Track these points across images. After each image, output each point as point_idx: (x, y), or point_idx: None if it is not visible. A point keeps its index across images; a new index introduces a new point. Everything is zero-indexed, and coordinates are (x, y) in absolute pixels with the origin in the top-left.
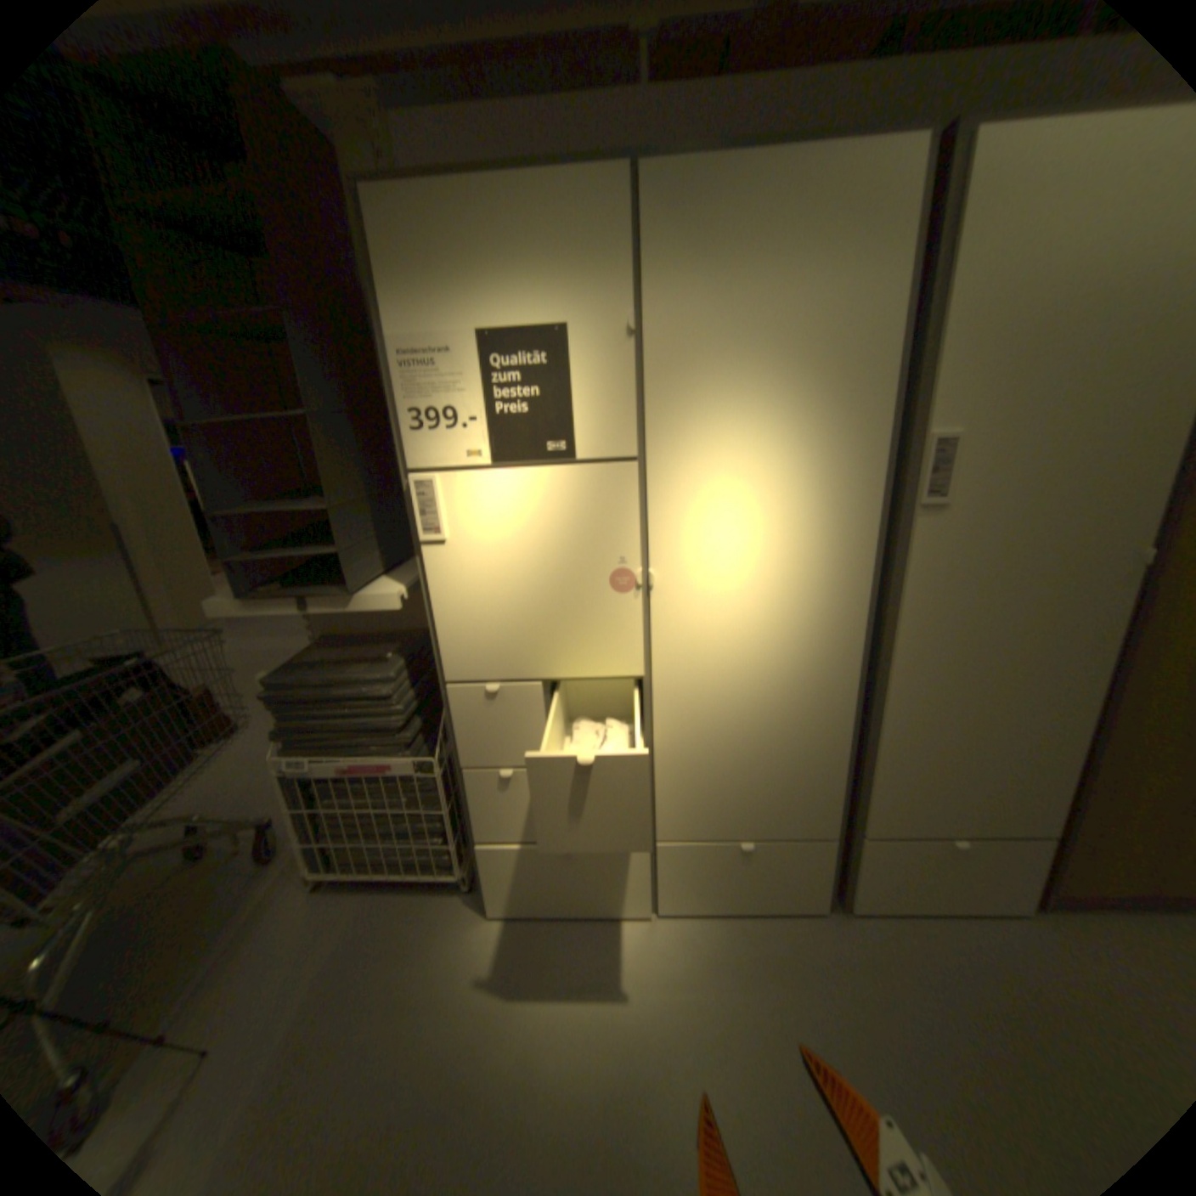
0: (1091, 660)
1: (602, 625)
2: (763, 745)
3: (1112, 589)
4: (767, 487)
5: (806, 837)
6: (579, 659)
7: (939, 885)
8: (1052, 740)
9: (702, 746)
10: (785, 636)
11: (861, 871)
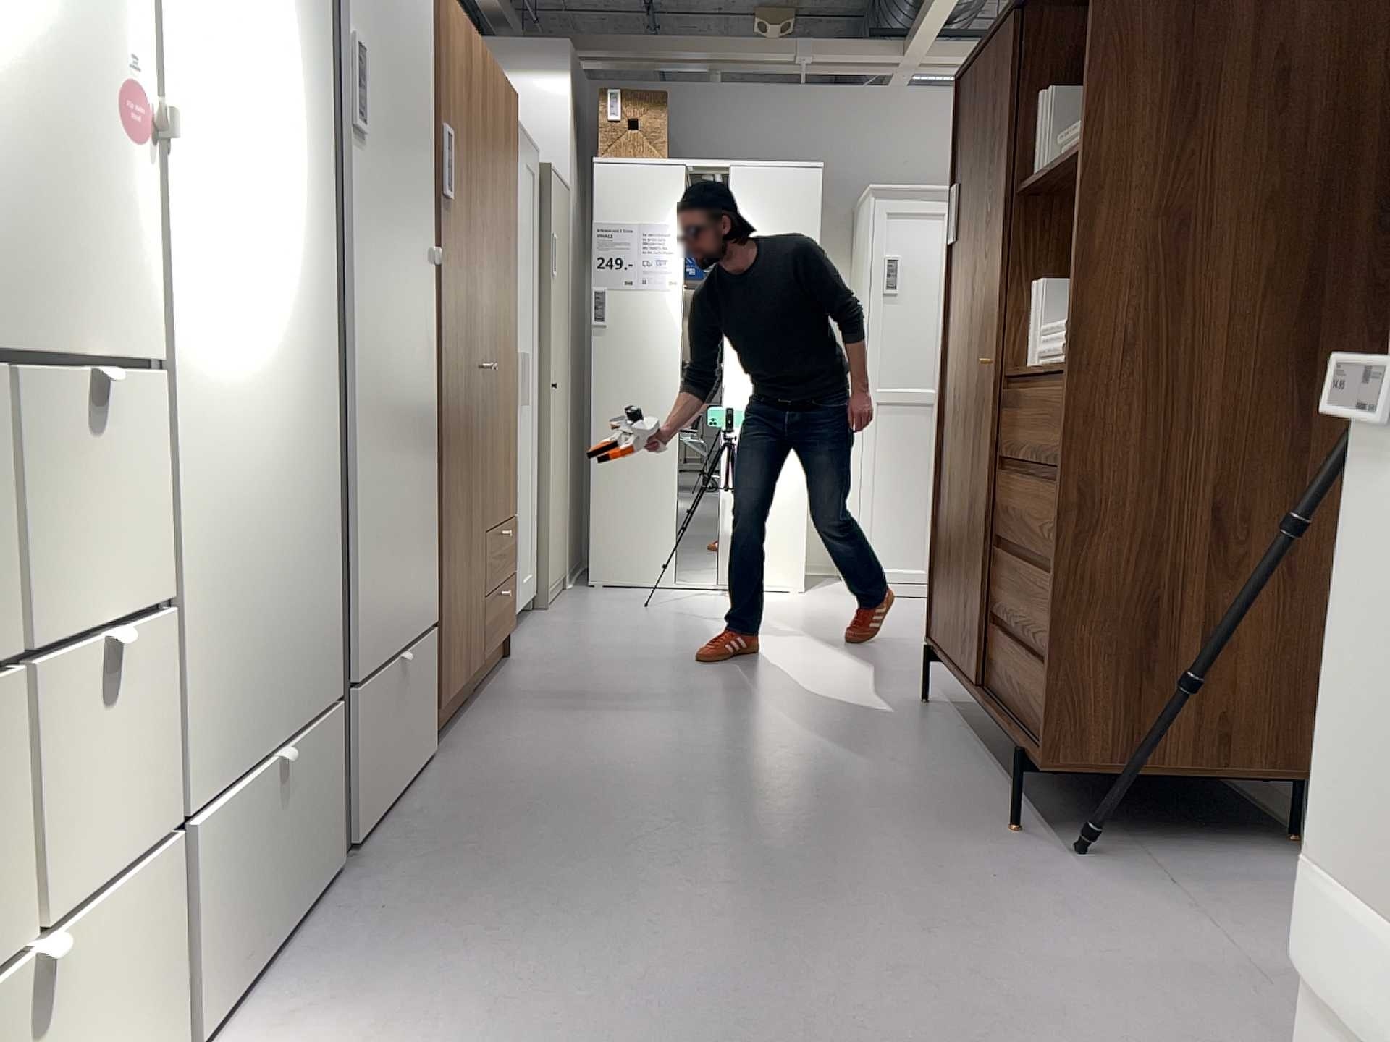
0: (427, 375)
1: (95, 210)
2: (277, 522)
3: (426, 288)
4: (258, 17)
5: (317, 707)
6: (57, 296)
7: (395, 739)
8: (423, 482)
9: (223, 538)
10: (283, 299)
11: (353, 752)
